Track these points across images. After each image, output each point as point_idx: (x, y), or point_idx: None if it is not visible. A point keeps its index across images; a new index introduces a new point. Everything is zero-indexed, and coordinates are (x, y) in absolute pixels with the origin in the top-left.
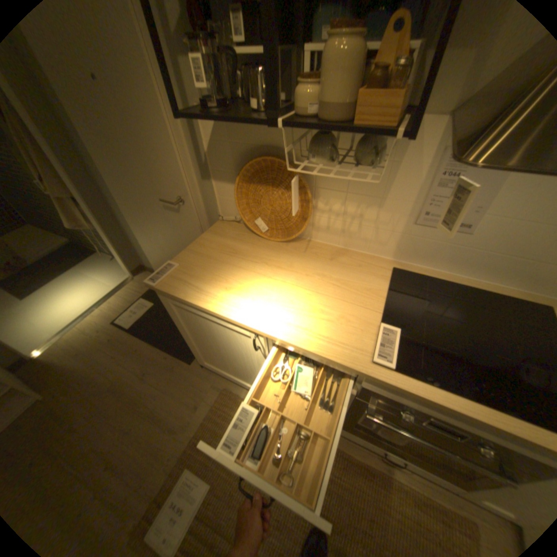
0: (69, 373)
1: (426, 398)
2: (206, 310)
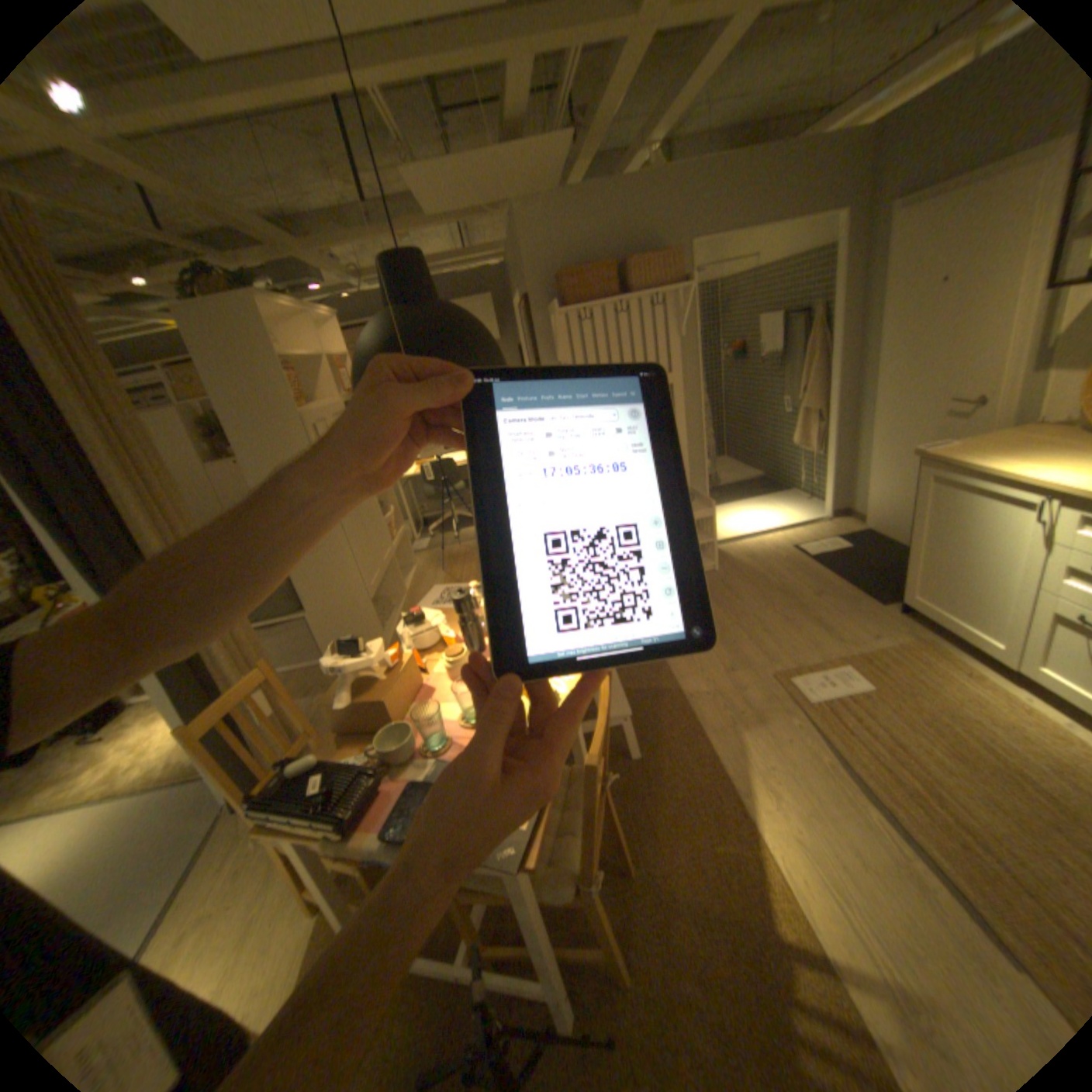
0: (743, 565)
1: None
2: (985, 473)
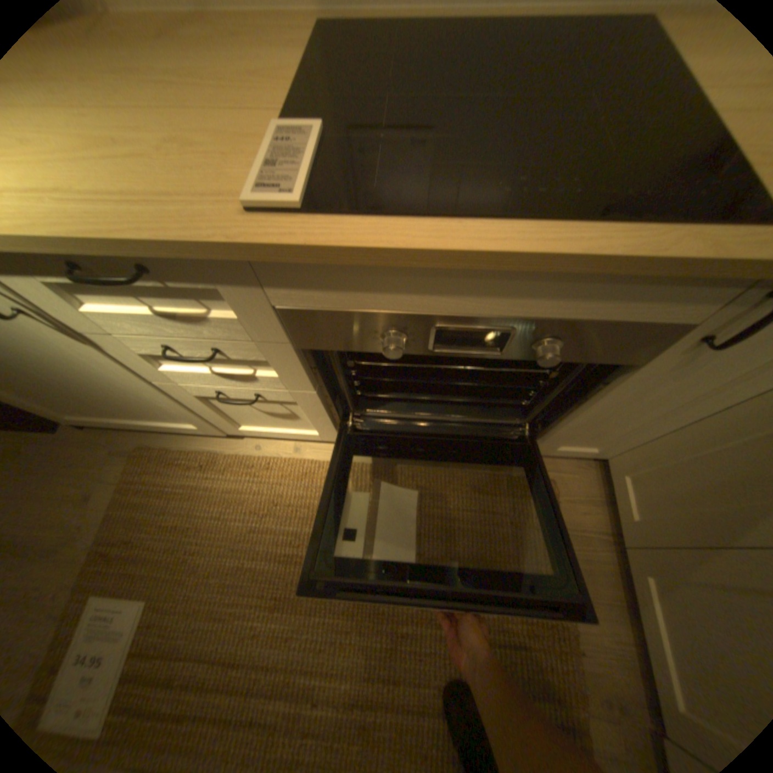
0: None
1: (383, 247)
2: None
